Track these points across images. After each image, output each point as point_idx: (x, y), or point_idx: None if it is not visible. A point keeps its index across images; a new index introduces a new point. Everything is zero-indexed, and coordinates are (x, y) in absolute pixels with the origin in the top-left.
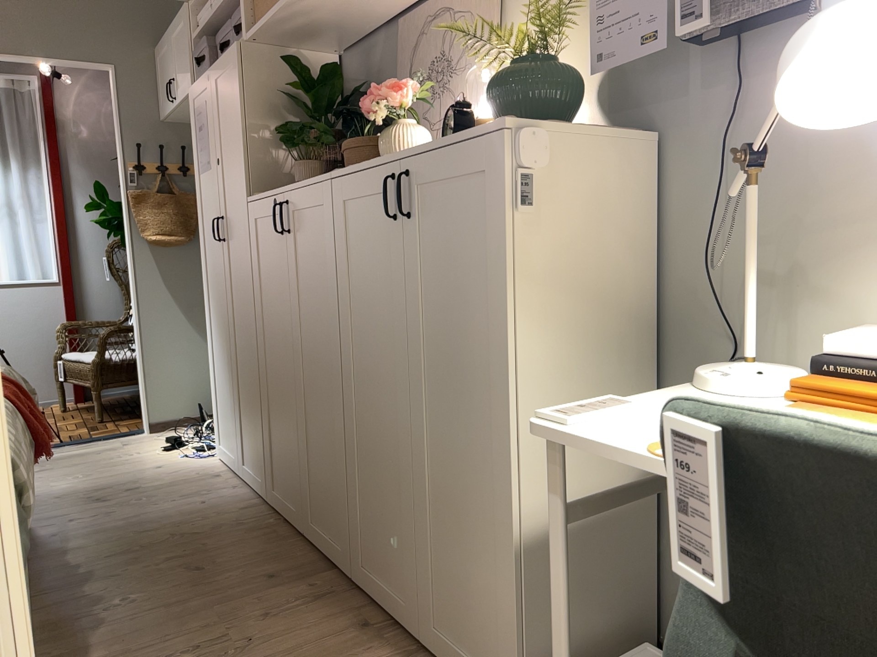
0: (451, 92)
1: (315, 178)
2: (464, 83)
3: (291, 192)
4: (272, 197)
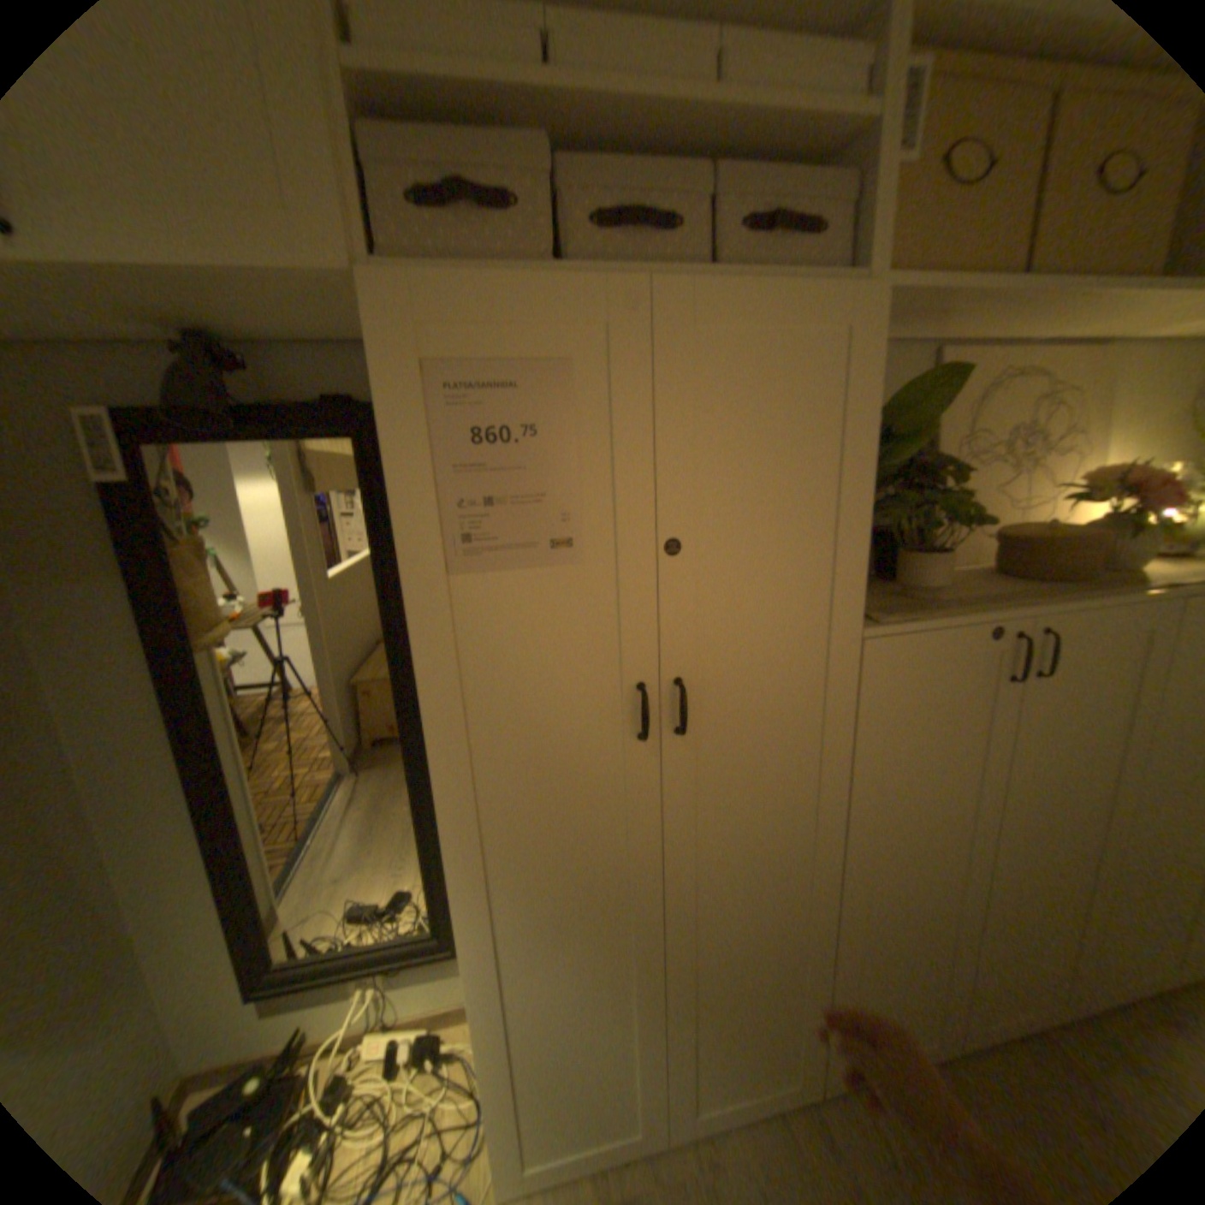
0: (1049, 470)
1: (1123, 592)
2: (1075, 466)
3: (1071, 615)
4: (997, 625)
